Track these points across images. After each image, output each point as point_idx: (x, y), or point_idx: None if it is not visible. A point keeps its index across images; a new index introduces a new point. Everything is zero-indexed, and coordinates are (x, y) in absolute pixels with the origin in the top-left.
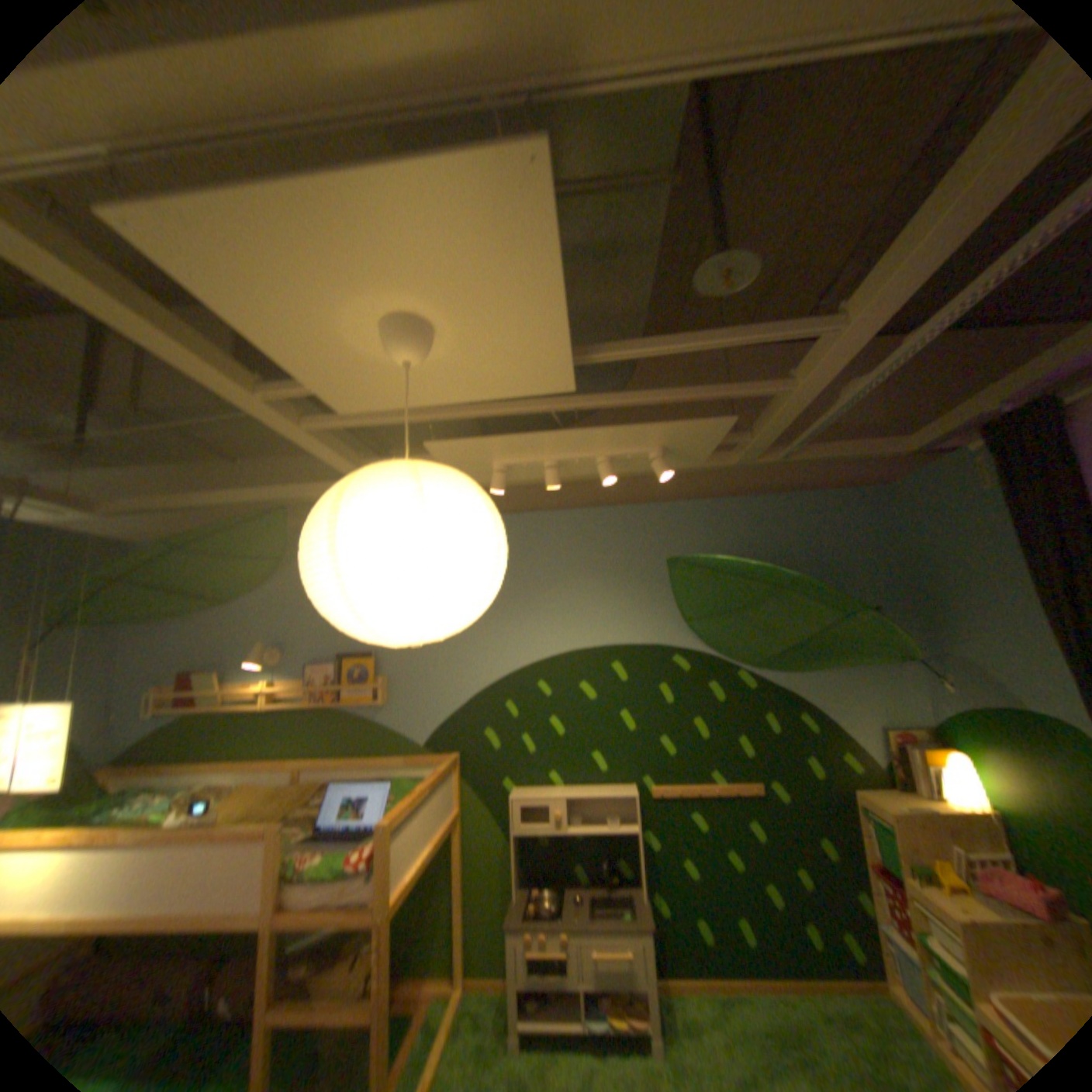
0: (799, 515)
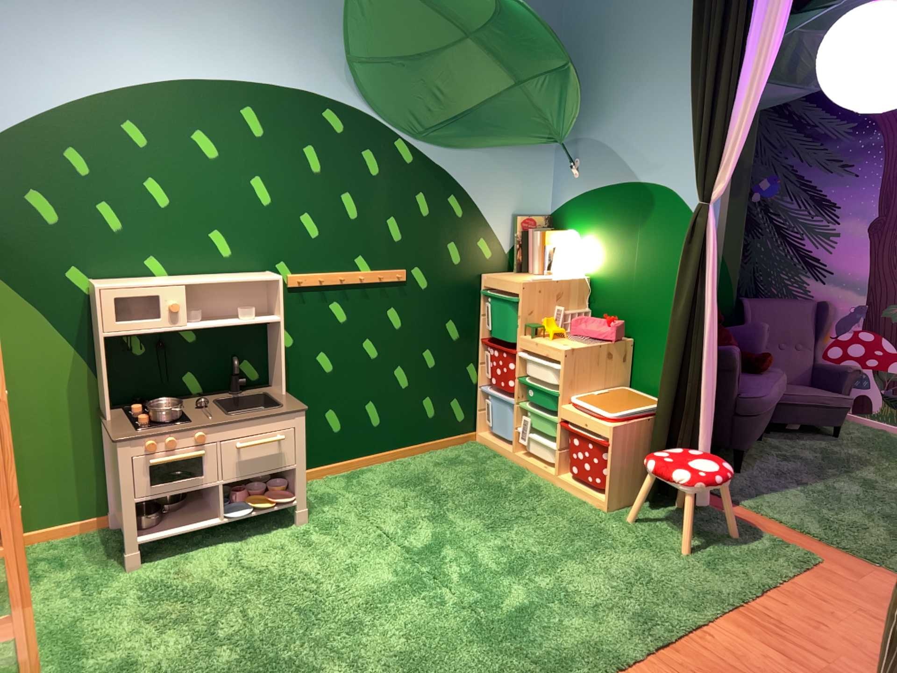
0: None
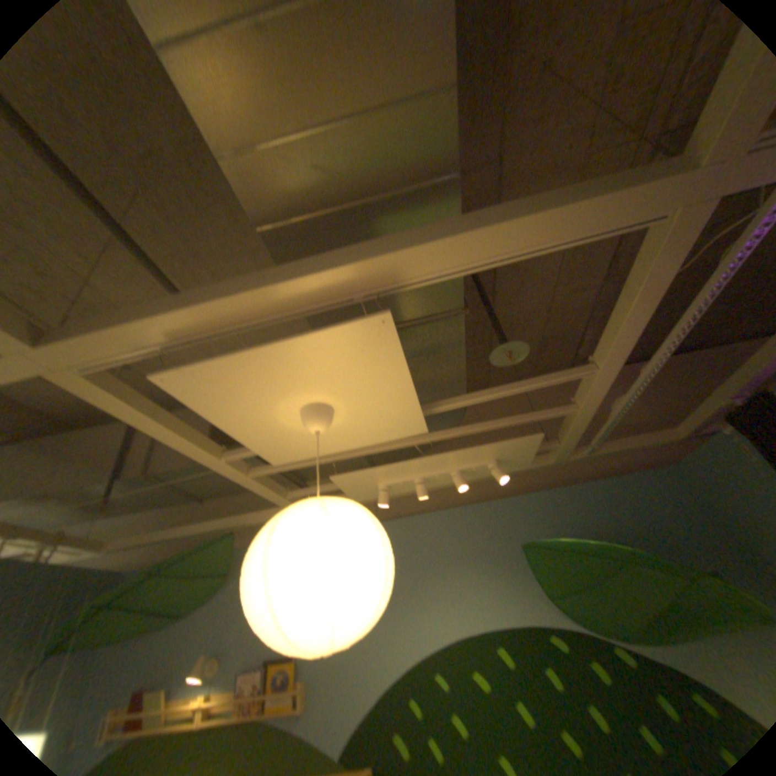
0: (616, 496)
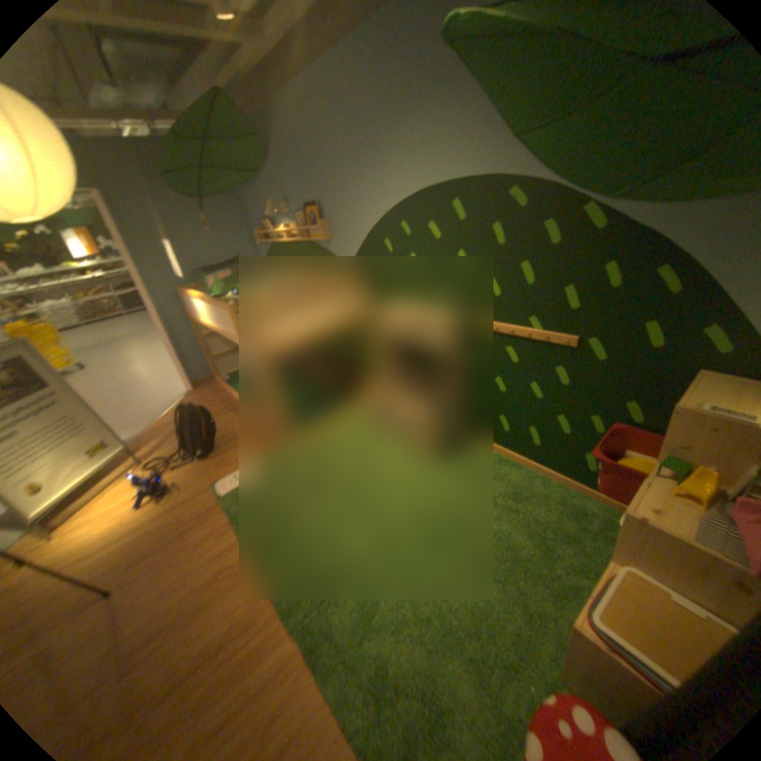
0: None
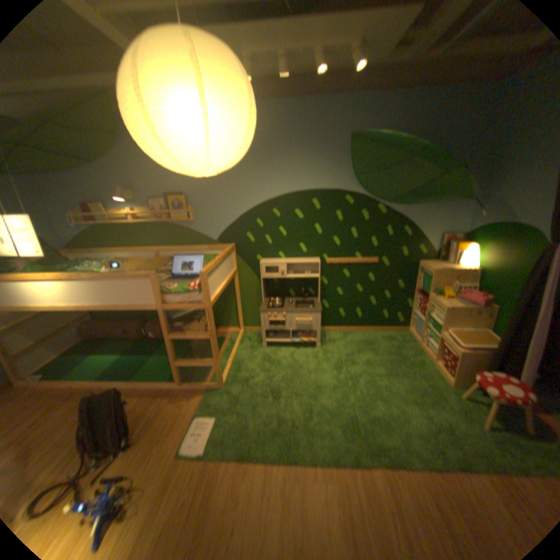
0: (437, 104)
